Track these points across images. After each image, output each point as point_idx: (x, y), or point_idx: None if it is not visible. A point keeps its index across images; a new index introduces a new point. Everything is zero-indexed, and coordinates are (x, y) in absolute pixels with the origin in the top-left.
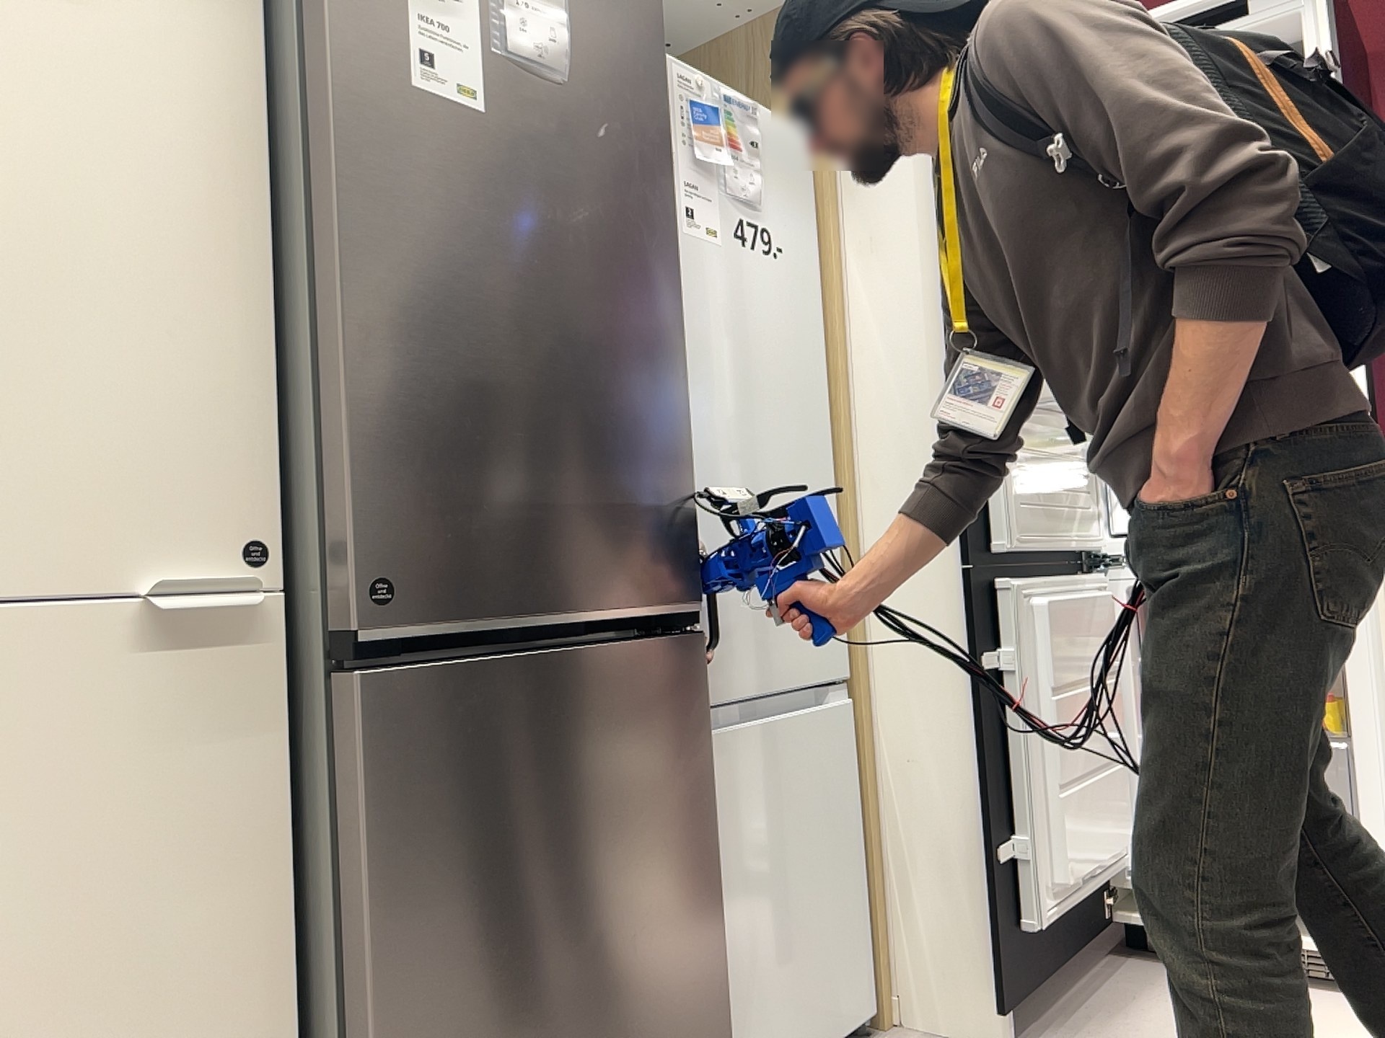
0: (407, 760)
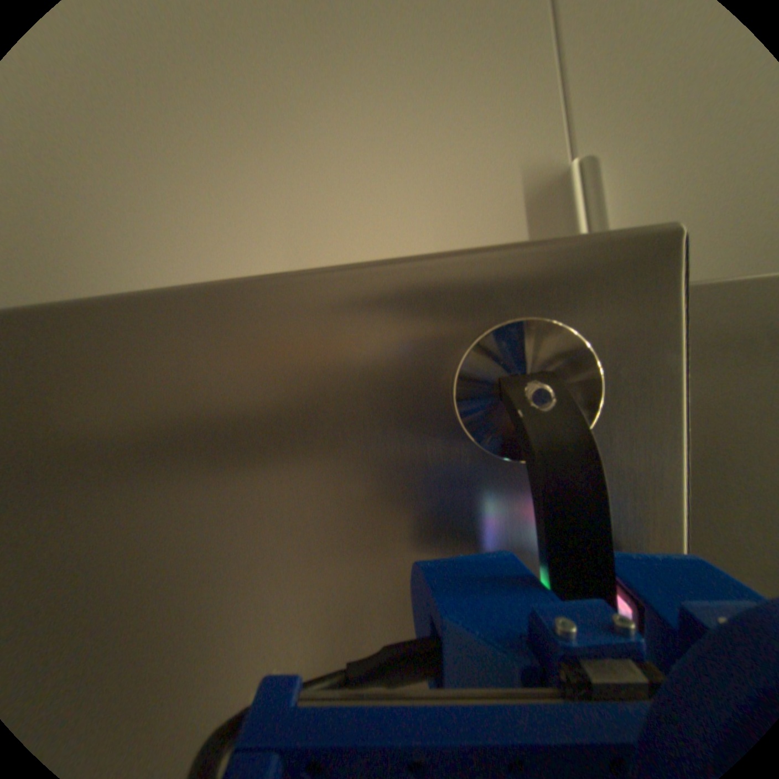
0: (417, 408)
